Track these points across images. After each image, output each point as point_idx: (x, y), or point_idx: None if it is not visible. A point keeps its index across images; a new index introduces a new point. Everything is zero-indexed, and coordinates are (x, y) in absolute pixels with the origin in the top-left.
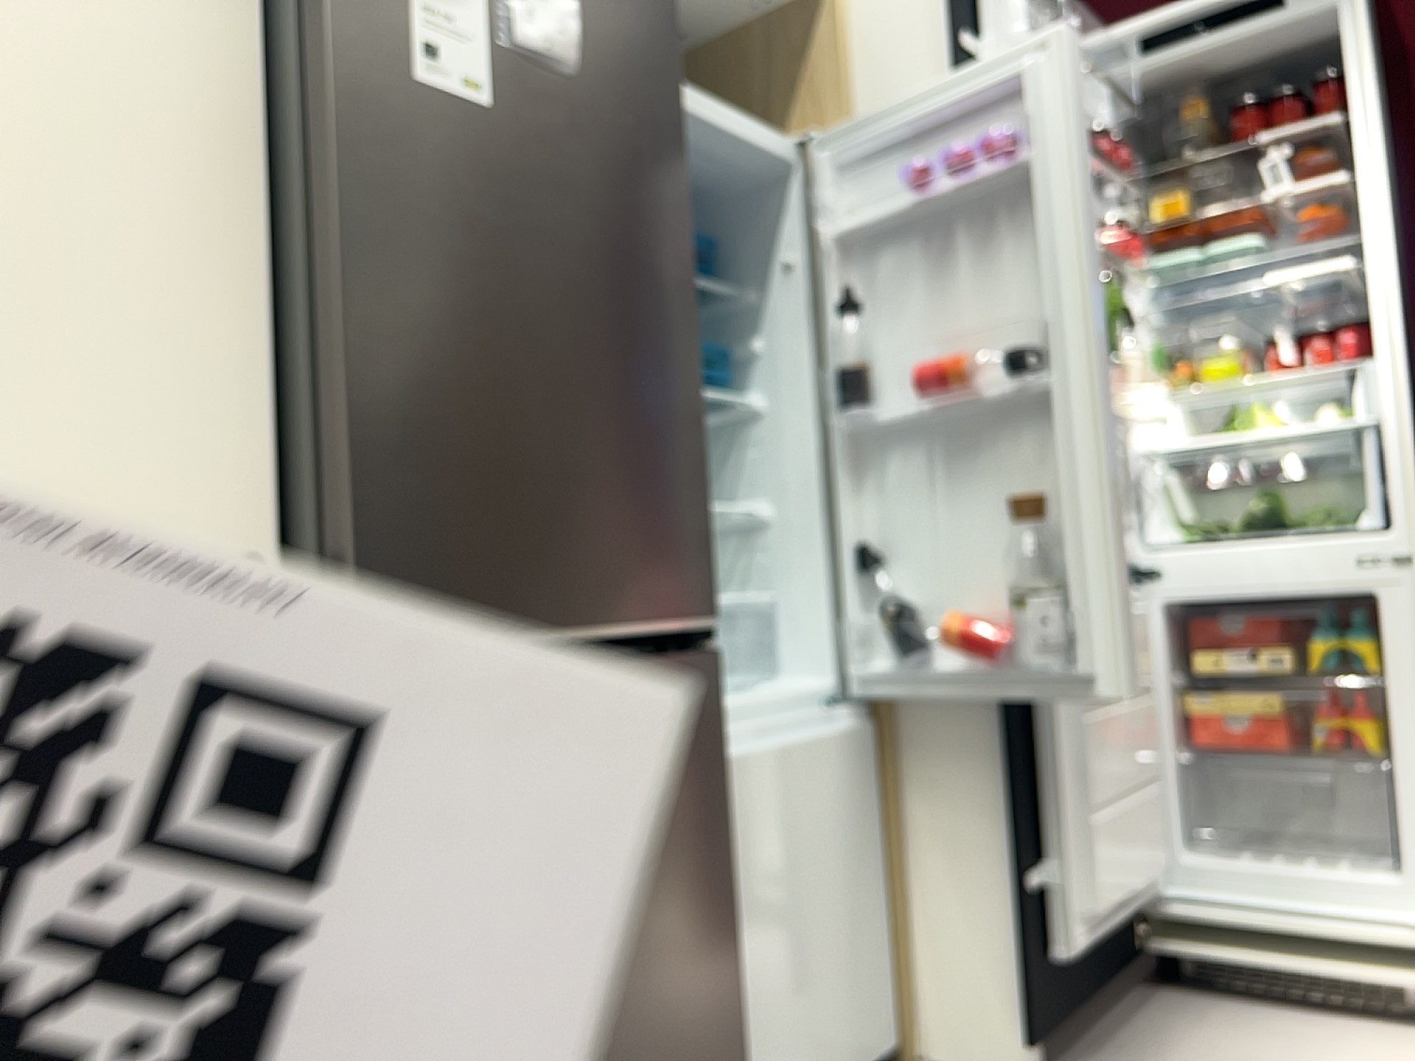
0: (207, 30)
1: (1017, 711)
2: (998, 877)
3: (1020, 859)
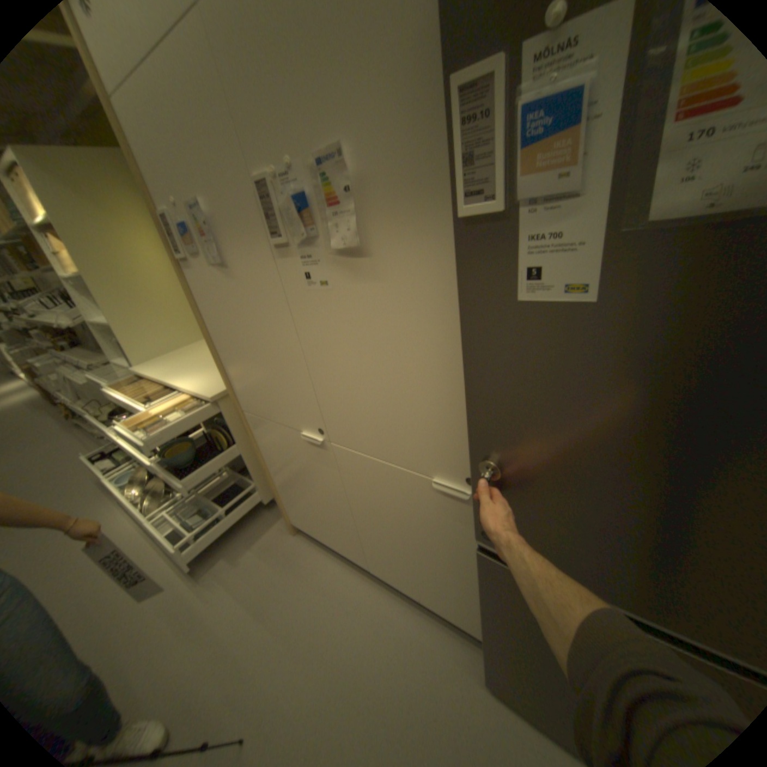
0: (445, 266)
1: None
2: None
3: None
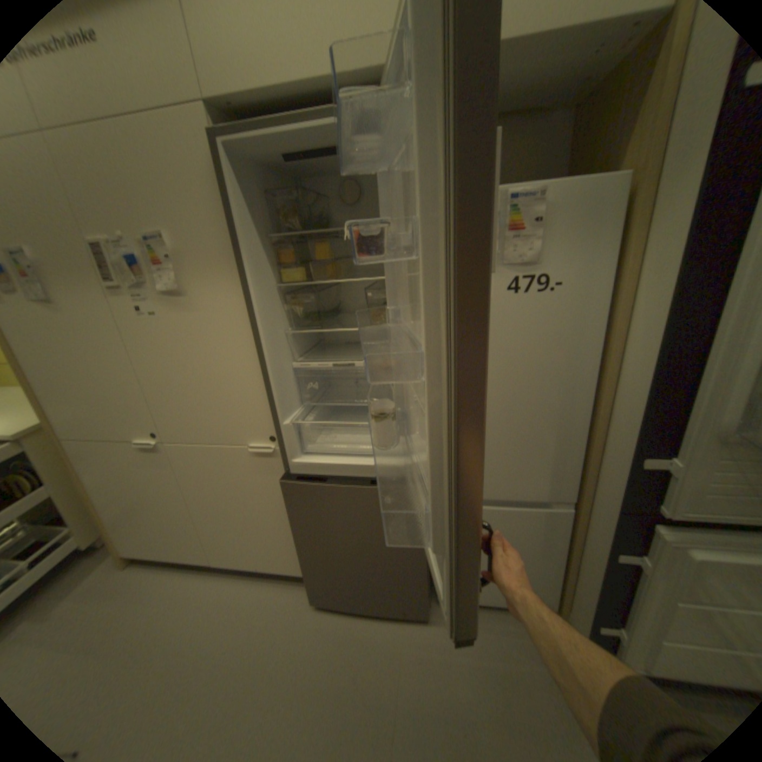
0: (234, 303)
1: (619, 570)
2: (599, 611)
3: (596, 620)
